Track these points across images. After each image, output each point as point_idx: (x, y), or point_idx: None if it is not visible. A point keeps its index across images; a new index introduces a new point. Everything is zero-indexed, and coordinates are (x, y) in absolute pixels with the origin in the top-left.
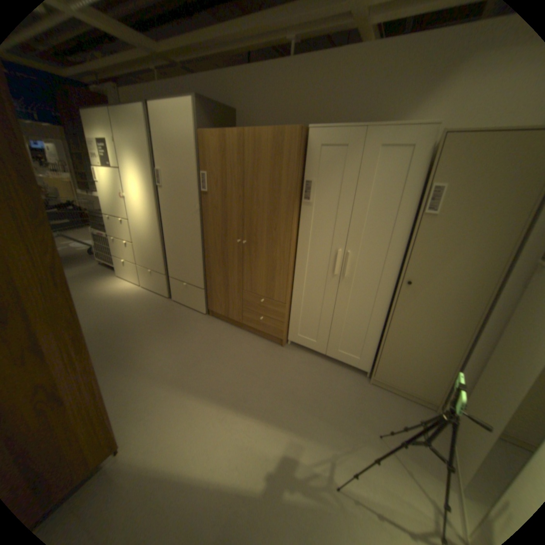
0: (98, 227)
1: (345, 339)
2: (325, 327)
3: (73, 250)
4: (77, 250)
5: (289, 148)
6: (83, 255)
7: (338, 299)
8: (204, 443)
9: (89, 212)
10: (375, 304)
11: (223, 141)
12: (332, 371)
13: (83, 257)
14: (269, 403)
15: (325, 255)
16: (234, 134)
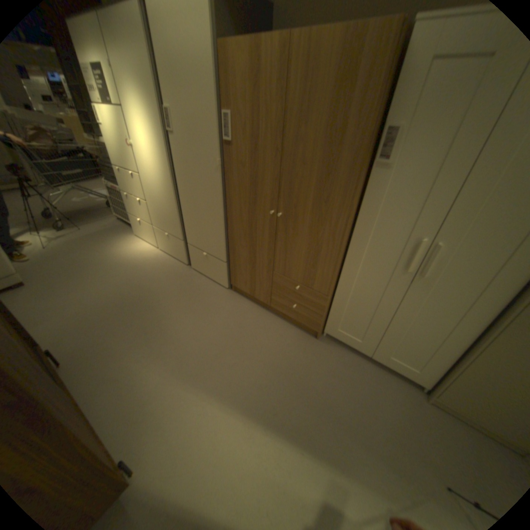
0: (111, 179)
1: (404, 348)
2: (377, 329)
3: (93, 201)
4: (96, 201)
5: (371, 65)
6: (102, 208)
7: (405, 302)
8: (228, 471)
9: (100, 160)
10: (464, 318)
11: (256, 58)
12: (378, 379)
13: (102, 209)
14: (303, 420)
15: (398, 243)
16: (275, 42)
